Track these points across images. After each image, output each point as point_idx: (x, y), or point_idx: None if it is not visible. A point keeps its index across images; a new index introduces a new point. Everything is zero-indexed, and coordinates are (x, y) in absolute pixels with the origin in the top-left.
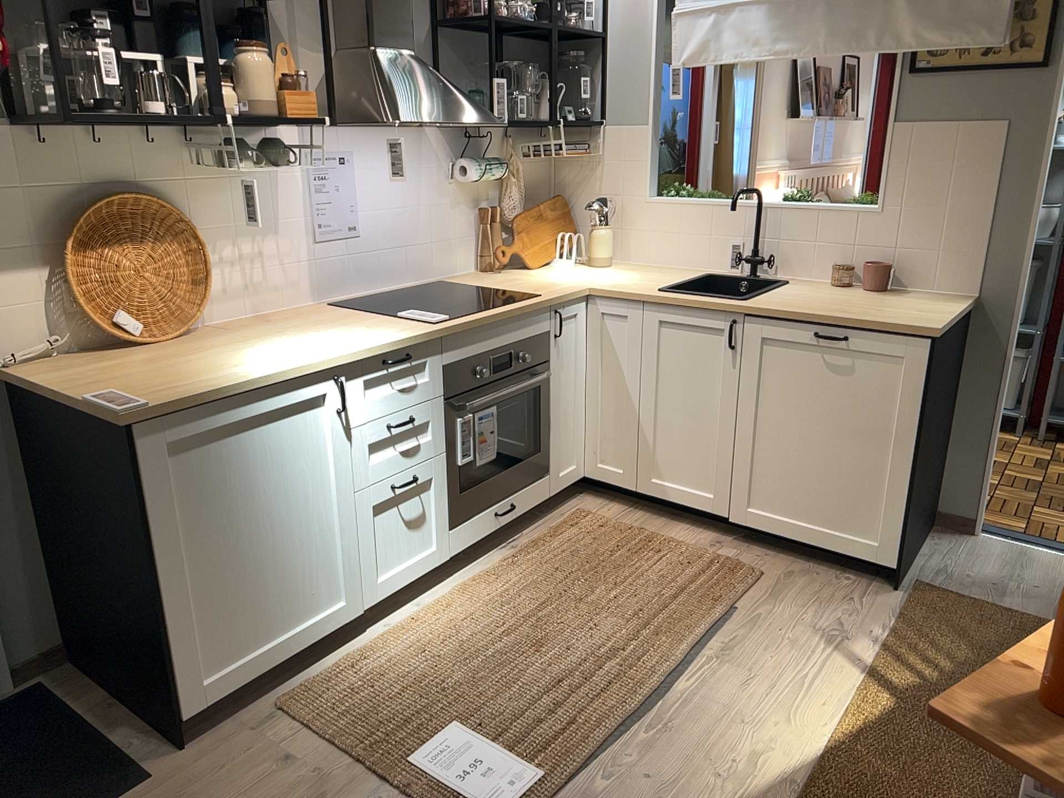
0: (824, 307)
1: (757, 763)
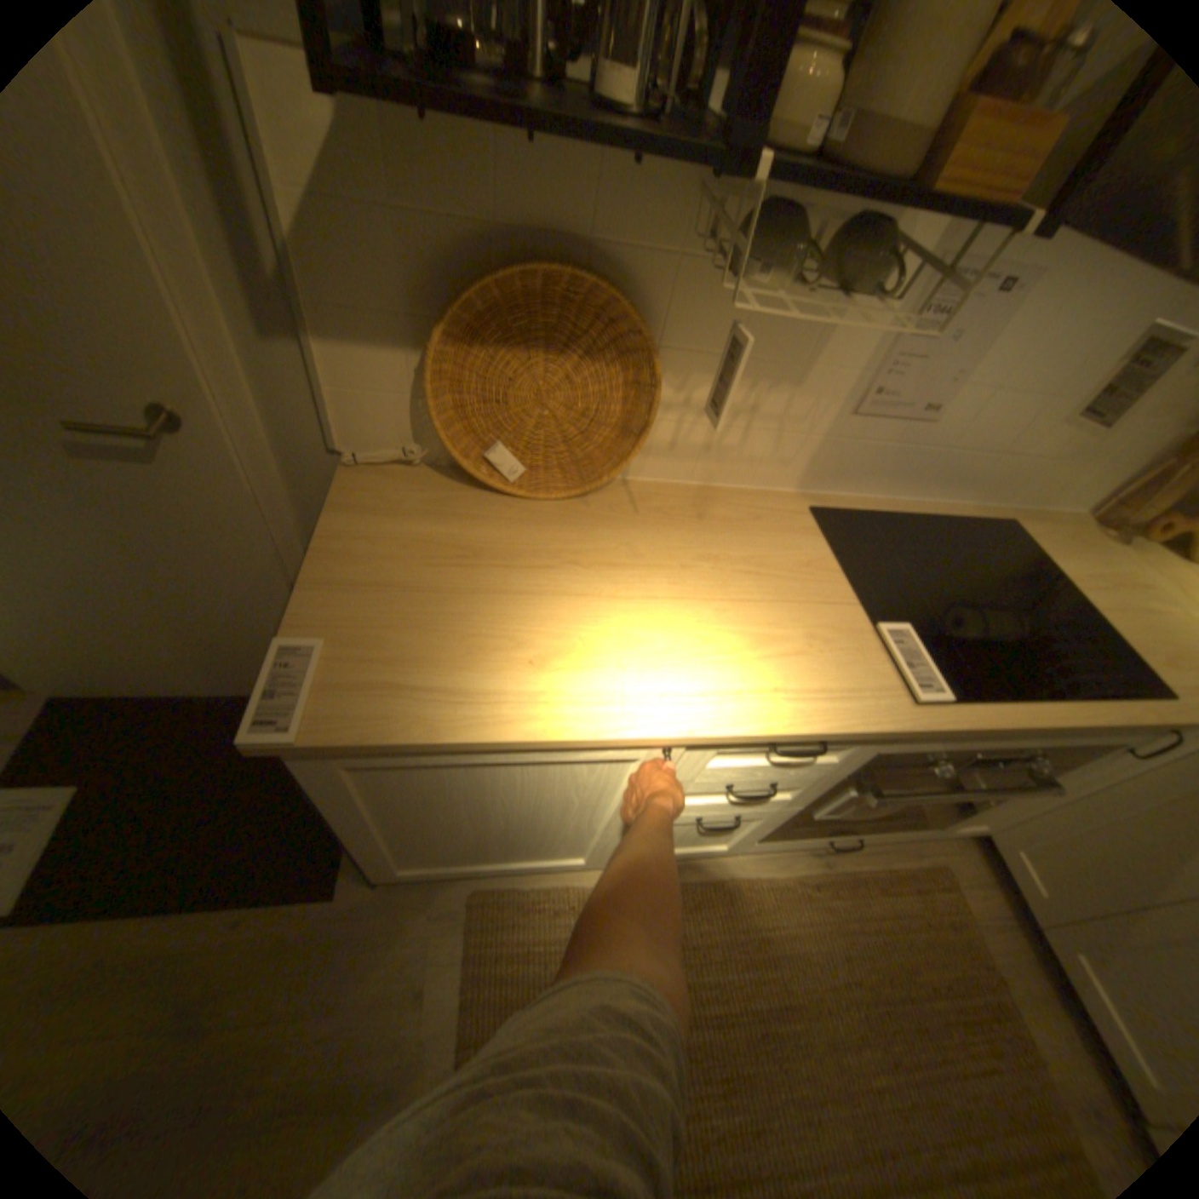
0: None
1: None
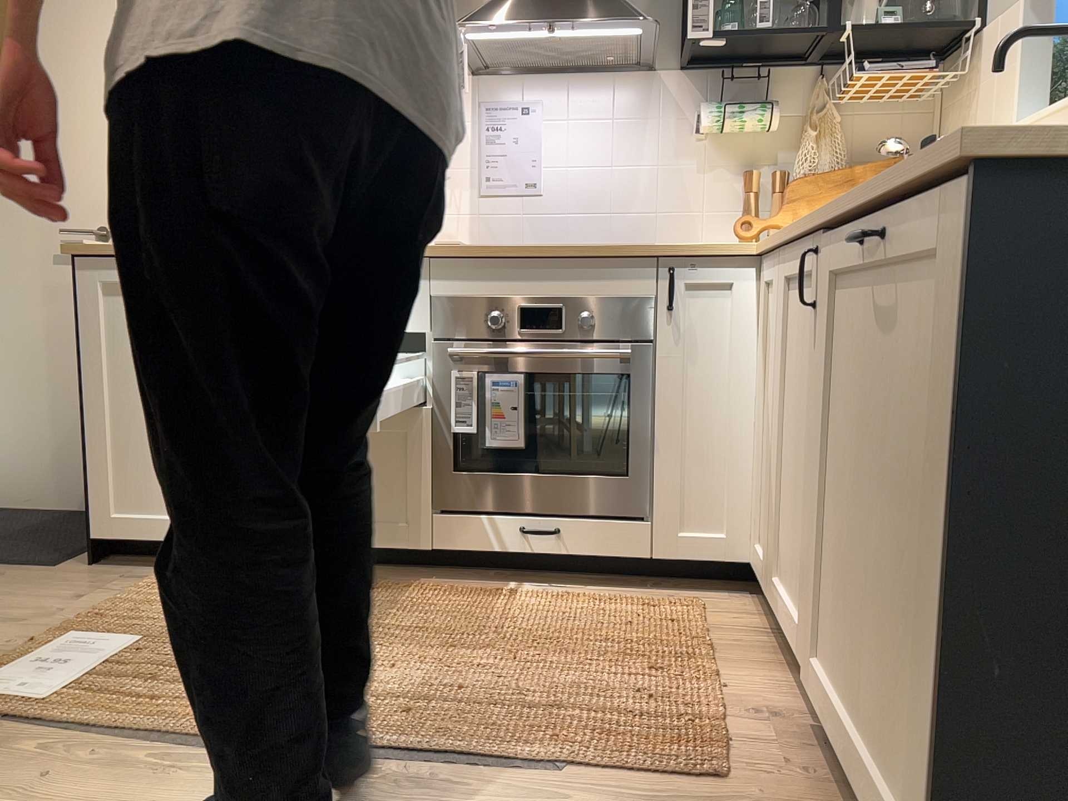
0: None
1: None
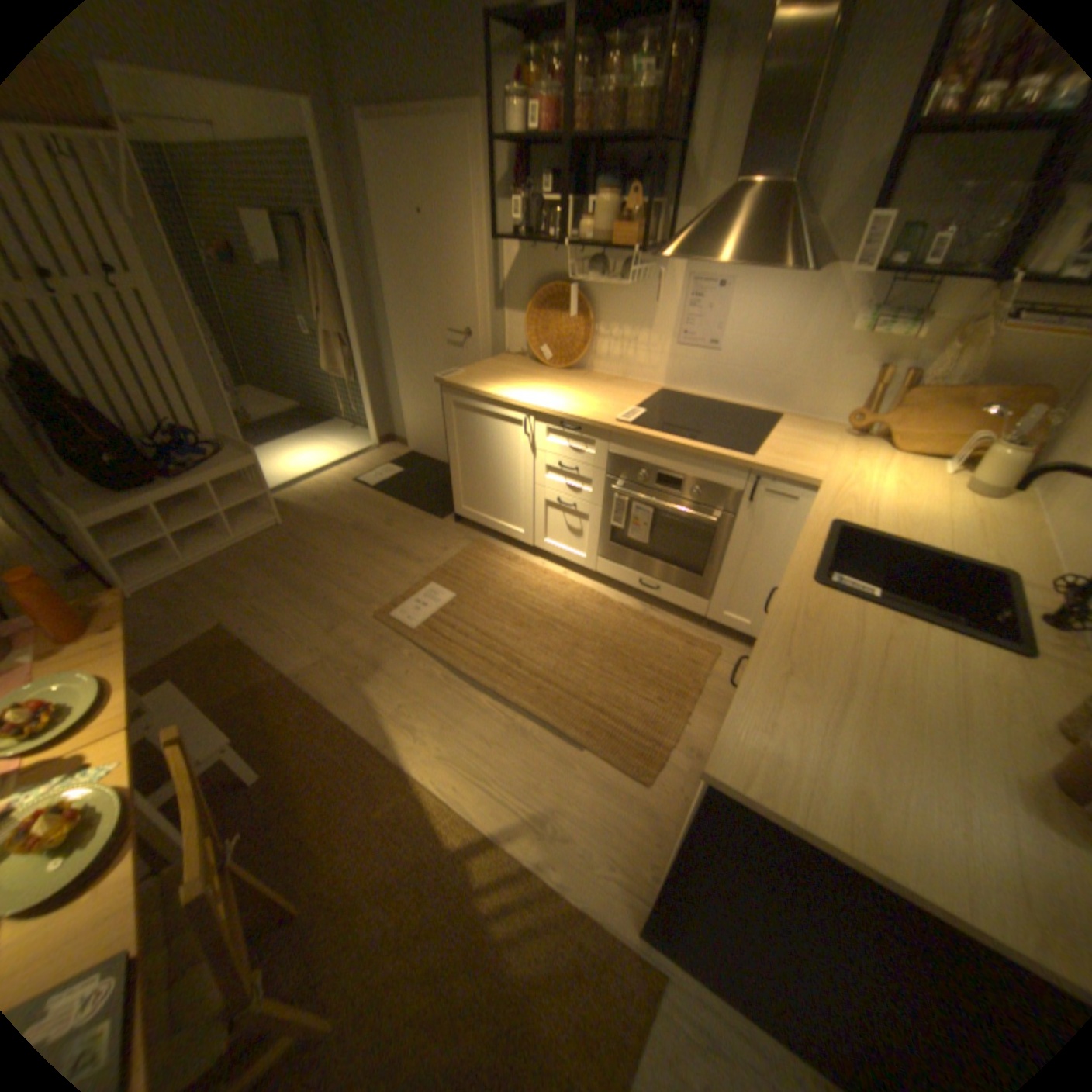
0: (815, 657)
1: (405, 728)
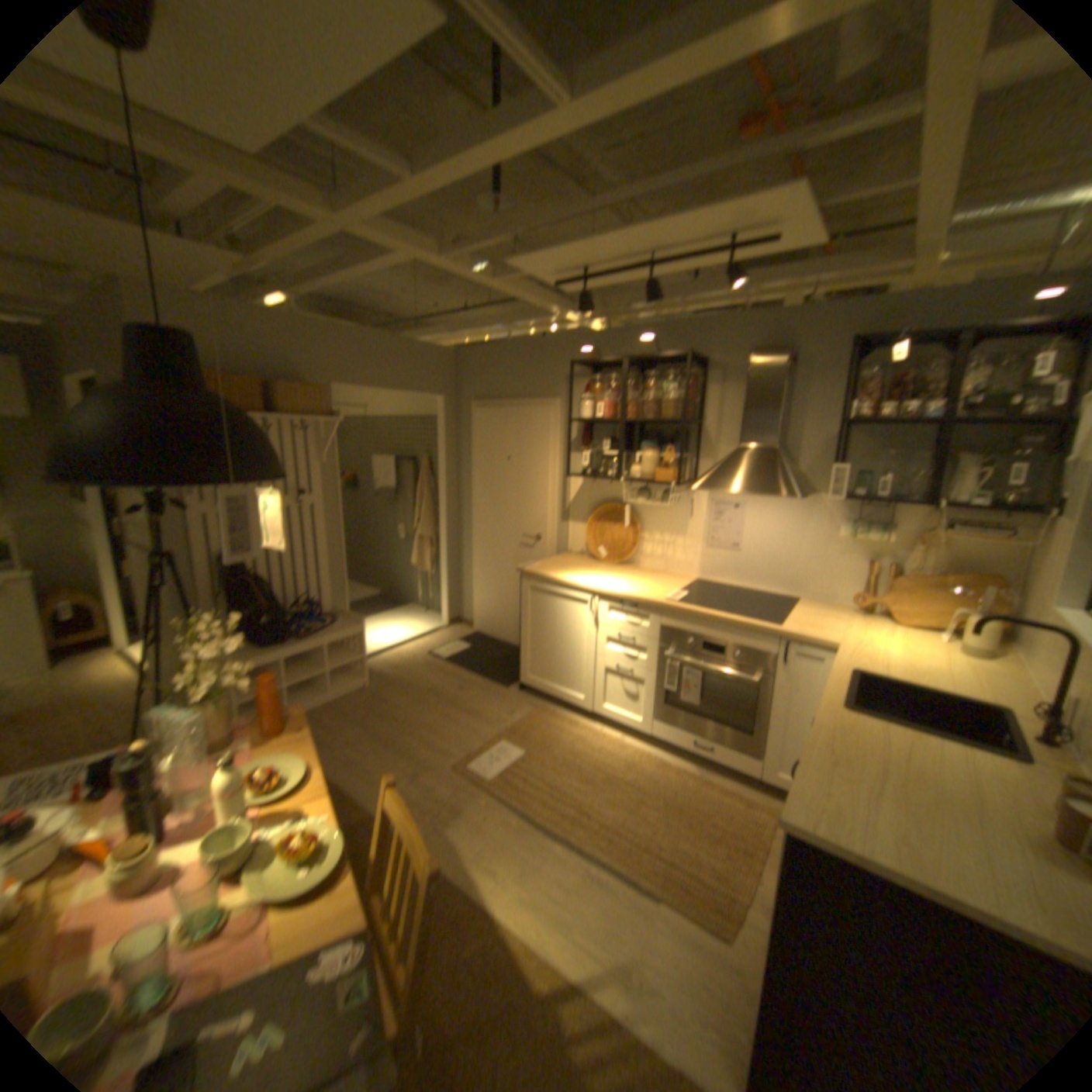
0: (854, 758)
1: (487, 876)
